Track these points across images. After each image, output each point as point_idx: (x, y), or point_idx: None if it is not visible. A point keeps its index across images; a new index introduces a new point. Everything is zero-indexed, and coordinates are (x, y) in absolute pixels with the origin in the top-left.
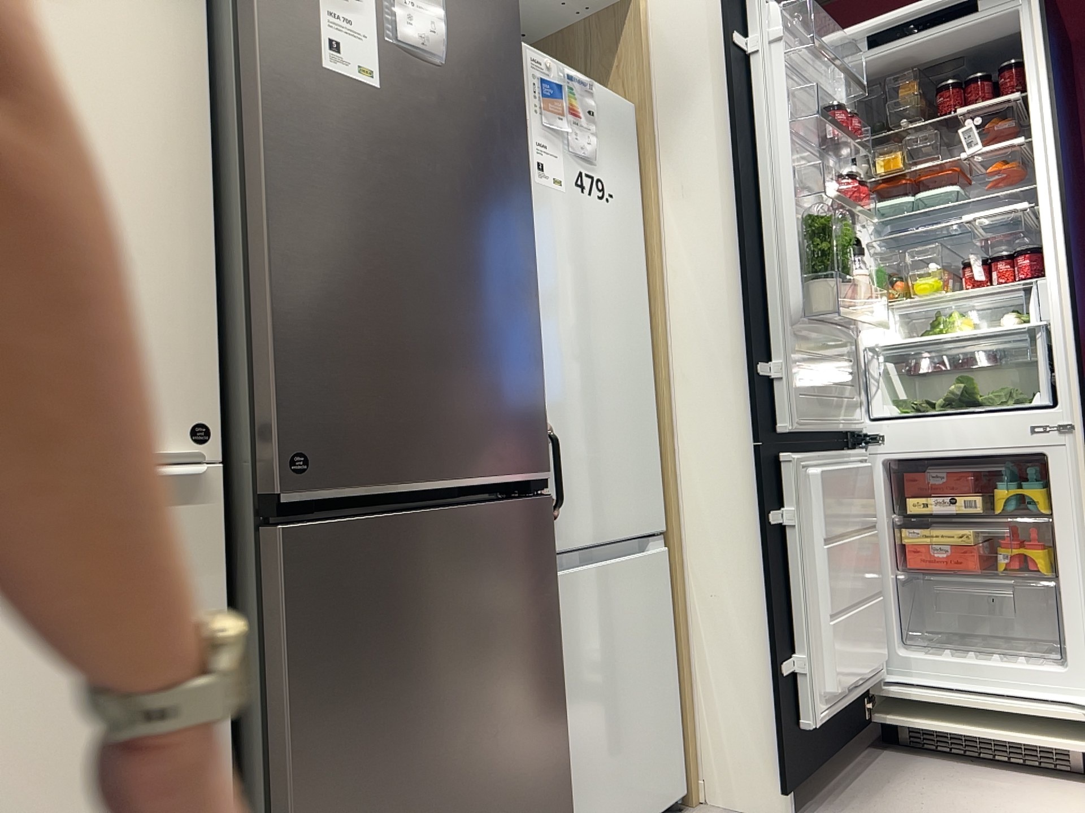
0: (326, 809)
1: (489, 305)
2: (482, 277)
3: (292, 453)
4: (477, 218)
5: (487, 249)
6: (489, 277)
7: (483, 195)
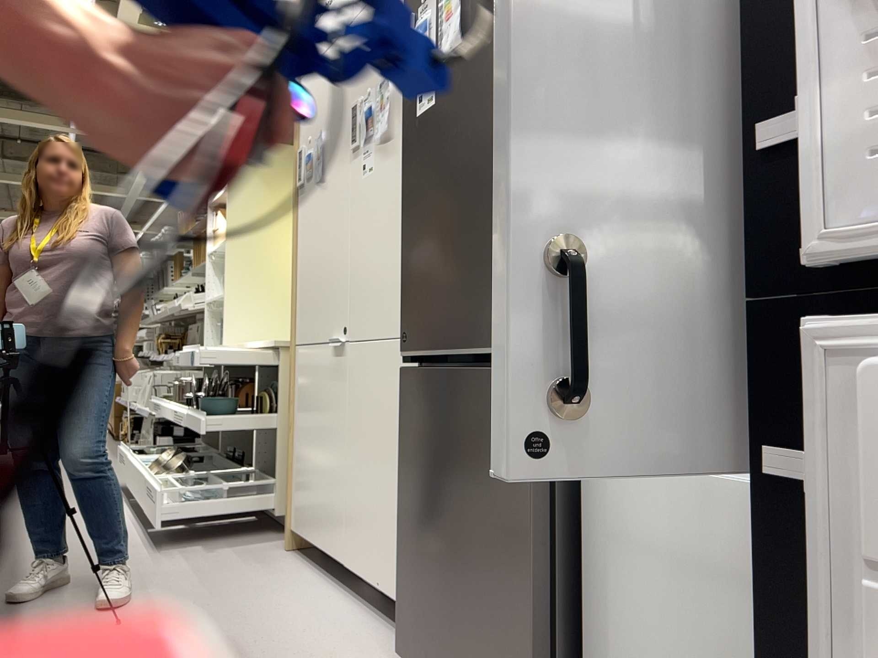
0: (407, 516)
1: (488, 210)
2: (483, 190)
3: (404, 332)
4: (483, 144)
5: (488, 165)
6: (488, 187)
7: (489, 120)
